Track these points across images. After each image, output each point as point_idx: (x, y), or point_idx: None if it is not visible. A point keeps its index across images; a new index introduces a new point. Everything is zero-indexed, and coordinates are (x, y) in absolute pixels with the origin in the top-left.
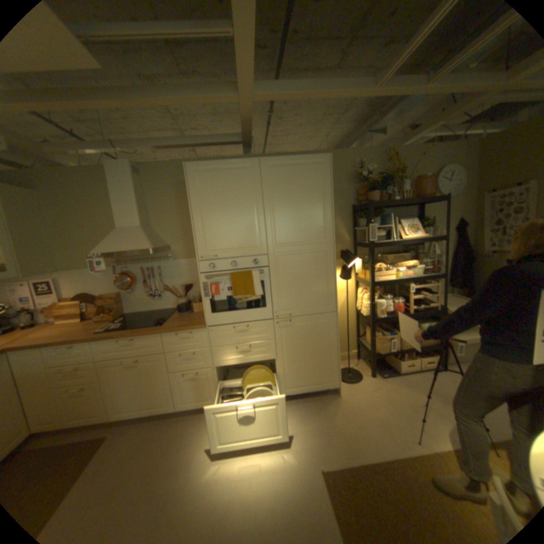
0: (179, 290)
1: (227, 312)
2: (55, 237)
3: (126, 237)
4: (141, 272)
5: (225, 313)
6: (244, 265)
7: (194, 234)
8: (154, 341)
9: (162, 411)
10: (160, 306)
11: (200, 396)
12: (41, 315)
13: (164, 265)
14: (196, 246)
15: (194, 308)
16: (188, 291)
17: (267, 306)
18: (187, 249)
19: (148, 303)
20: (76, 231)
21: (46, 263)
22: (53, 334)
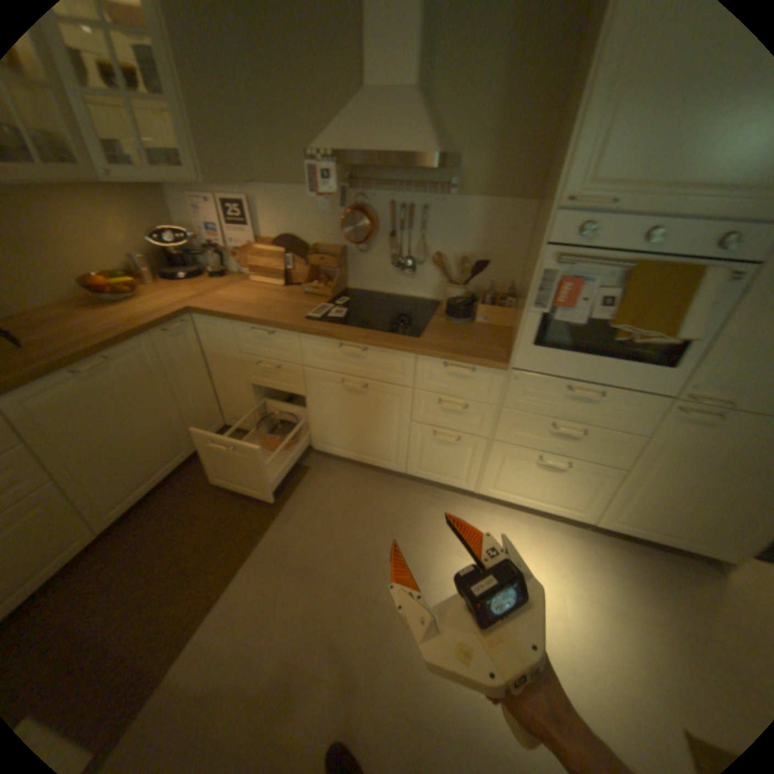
0: (451, 267)
1: (570, 352)
2: (251, 105)
3: (384, 115)
4: (390, 213)
5: (565, 354)
6: (687, 243)
7: (583, 116)
8: (401, 363)
9: (387, 466)
10: (409, 290)
11: (451, 470)
12: (232, 259)
13: (438, 205)
14: (571, 159)
15: (478, 315)
16: (476, 275)
17: (683, 368)
18: (497, 173)
19: (390, 279)
20: (285, 92)
21: (237, 162)
22: (248, 299)
